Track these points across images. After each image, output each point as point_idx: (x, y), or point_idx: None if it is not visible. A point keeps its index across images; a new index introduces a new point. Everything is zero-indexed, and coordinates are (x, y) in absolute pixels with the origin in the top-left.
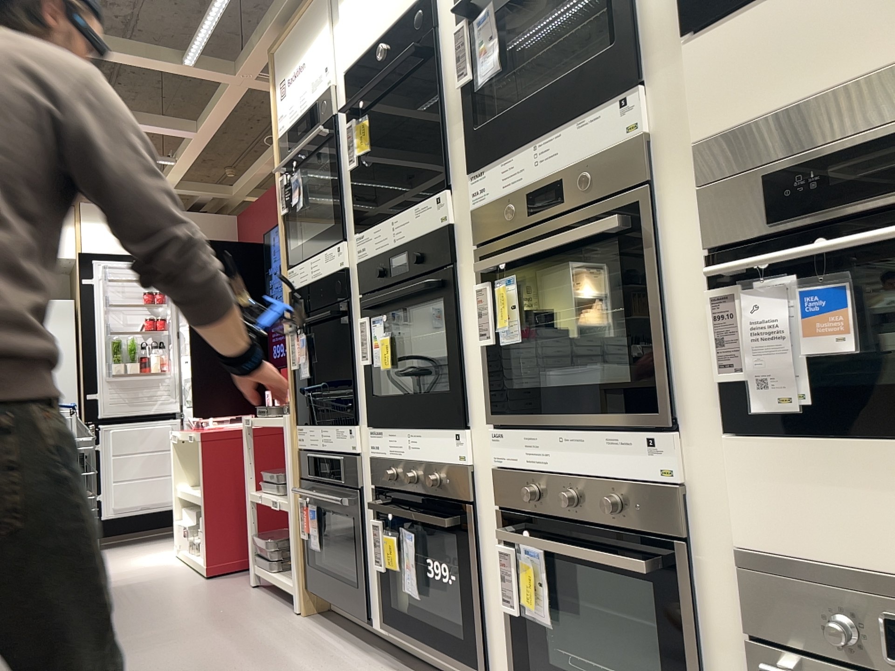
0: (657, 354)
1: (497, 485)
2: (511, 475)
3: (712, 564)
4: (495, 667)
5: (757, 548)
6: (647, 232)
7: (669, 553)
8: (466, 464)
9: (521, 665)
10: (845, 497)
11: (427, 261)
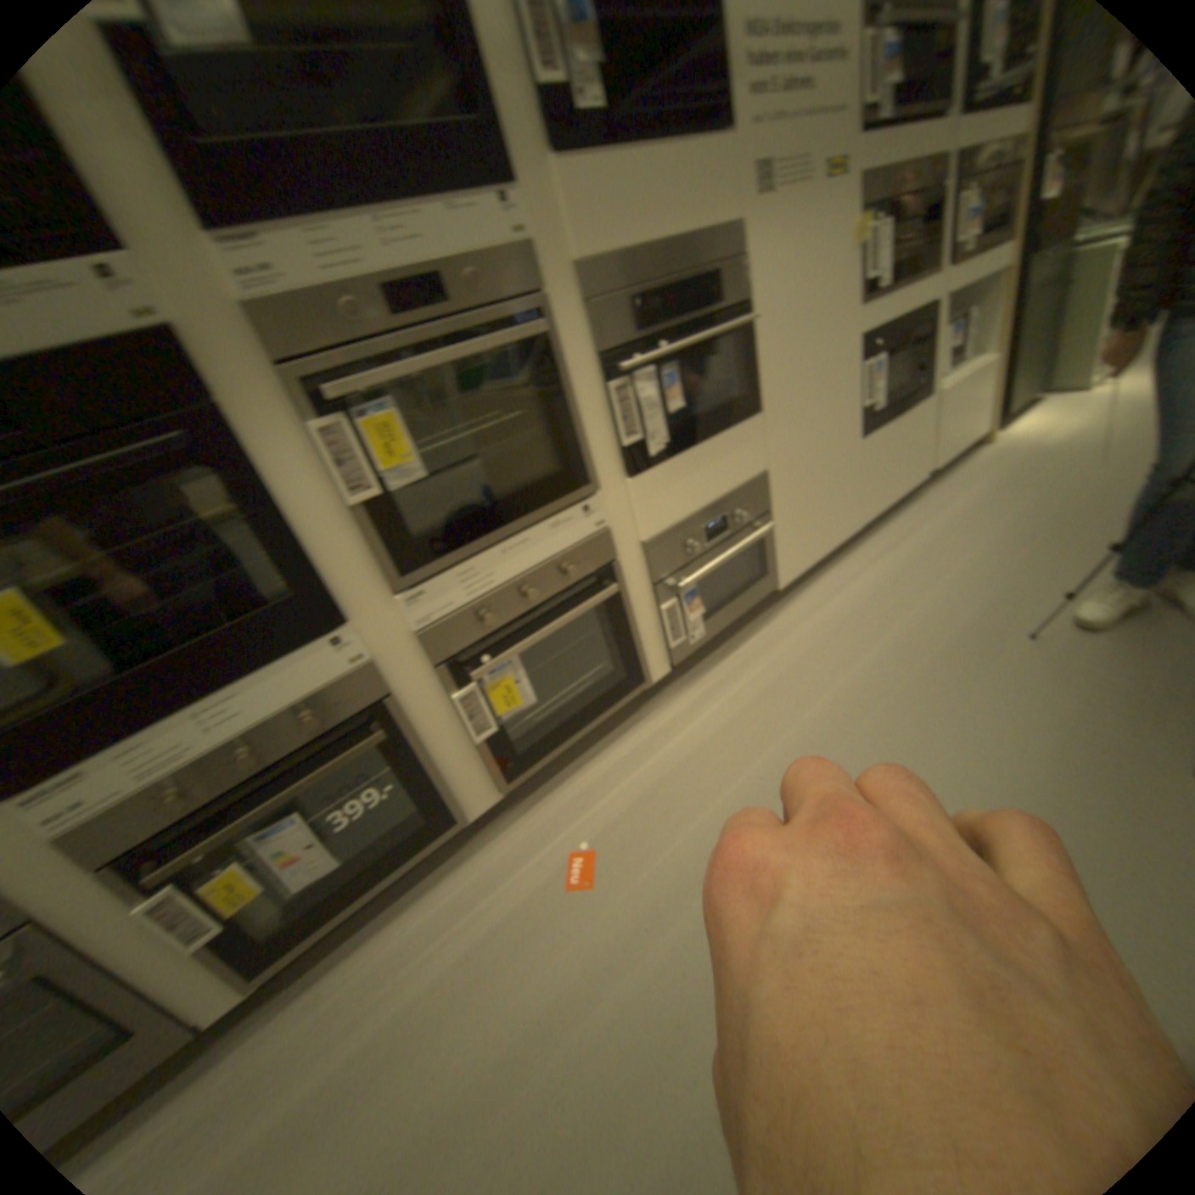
0: (580, 439)
1: (427, 646)
2: (452, 620)
3: (629, 562)
4: (467, 804)
5: (655, 533)
6: (553, 335)
7: (609, 574)
8: (369, 658)
9: (505, 764)
10: (685, 482)
11: (124, 400)
